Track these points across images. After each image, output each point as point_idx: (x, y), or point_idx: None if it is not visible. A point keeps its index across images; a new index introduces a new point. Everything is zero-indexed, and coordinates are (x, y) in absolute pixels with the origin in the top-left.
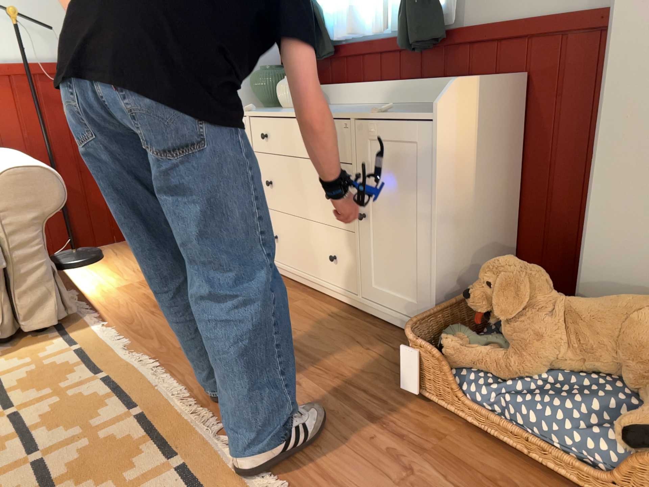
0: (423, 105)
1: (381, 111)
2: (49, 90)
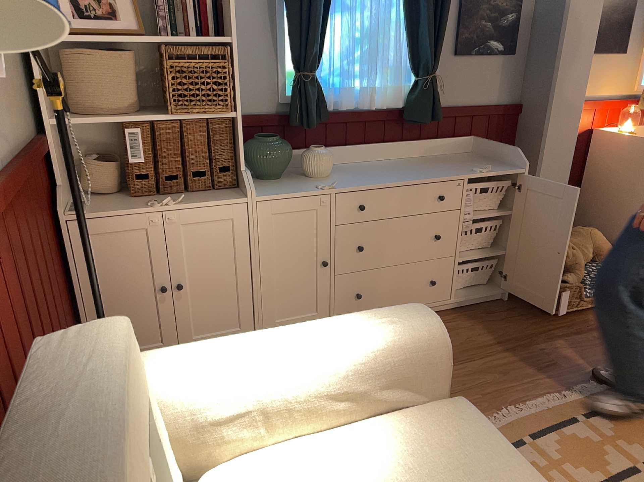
0: (423, 159)
1: (484, 171)
2: (7, 229)
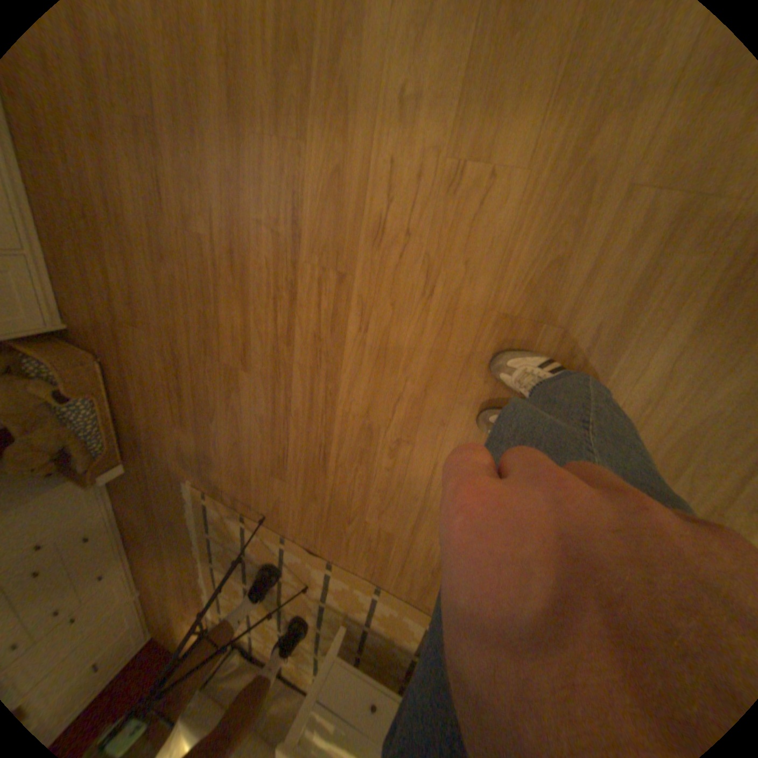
0: None
1: None
2: None
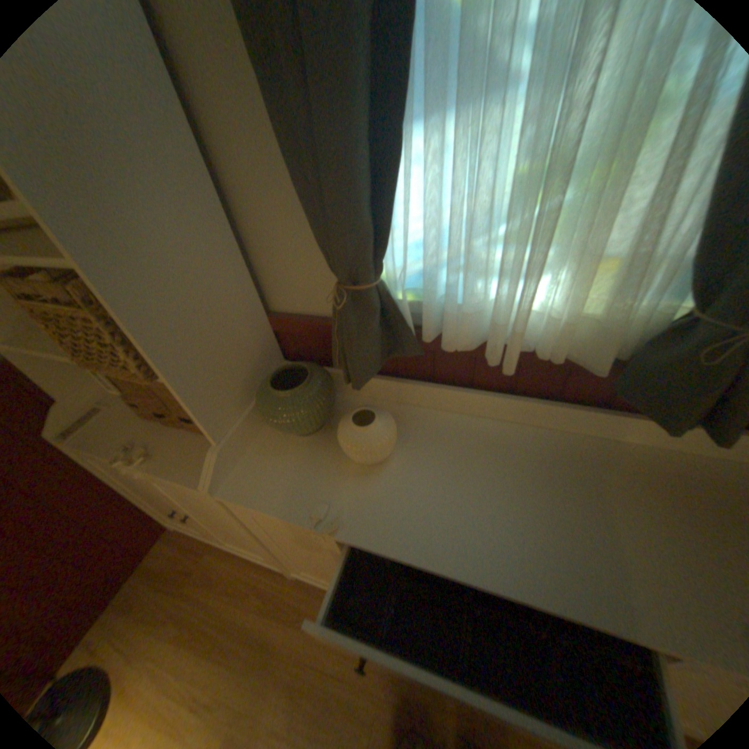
0: (644, 460)
1: None
2: None
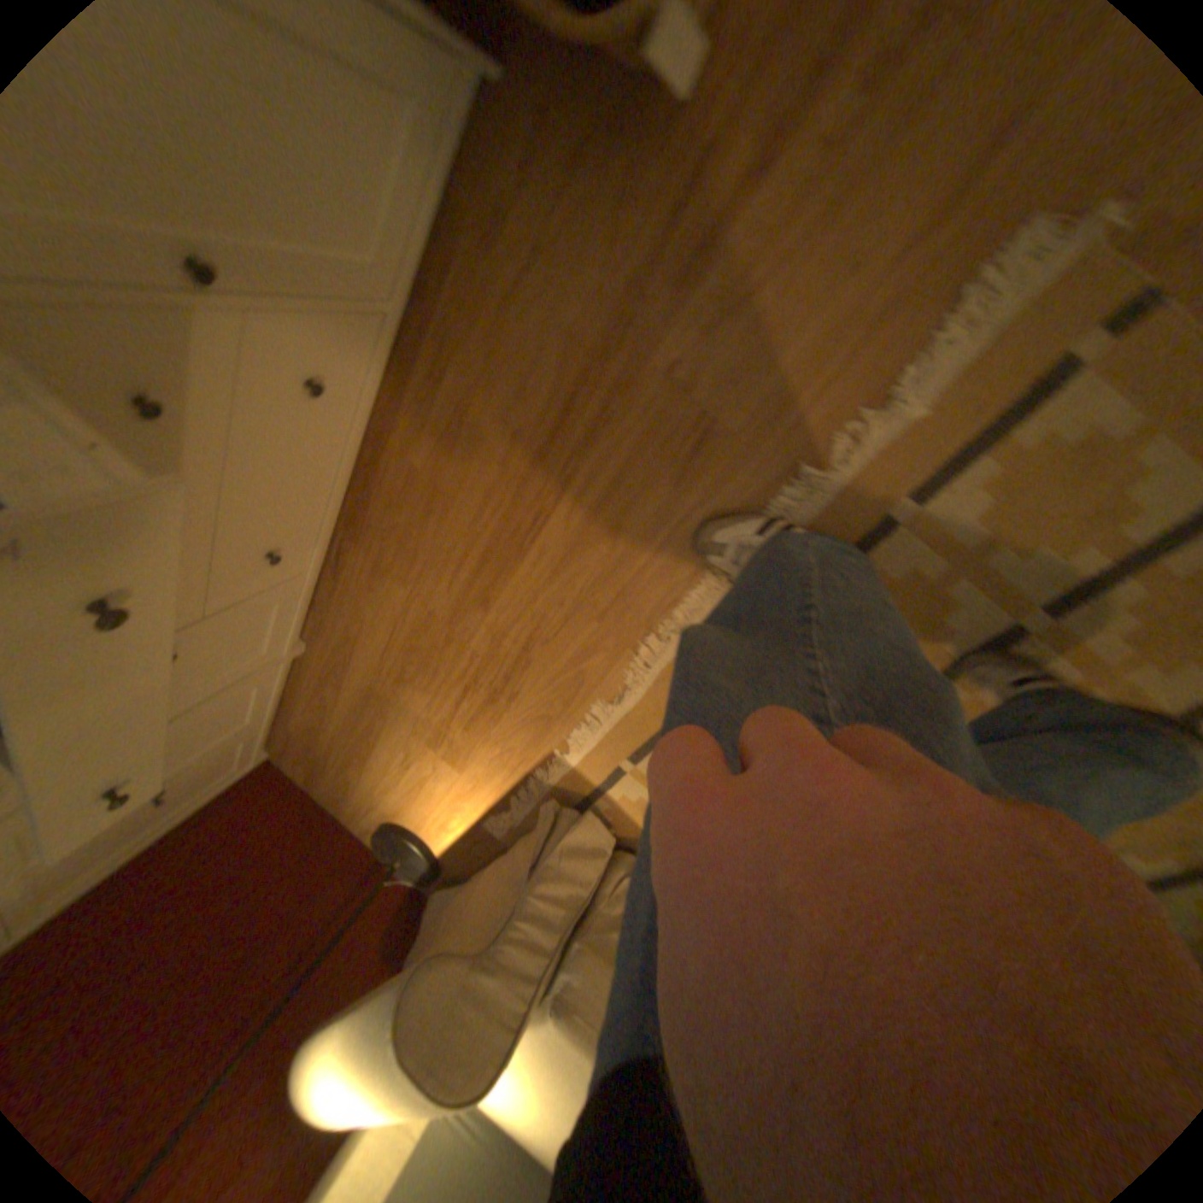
0: None
1: None
2: None
